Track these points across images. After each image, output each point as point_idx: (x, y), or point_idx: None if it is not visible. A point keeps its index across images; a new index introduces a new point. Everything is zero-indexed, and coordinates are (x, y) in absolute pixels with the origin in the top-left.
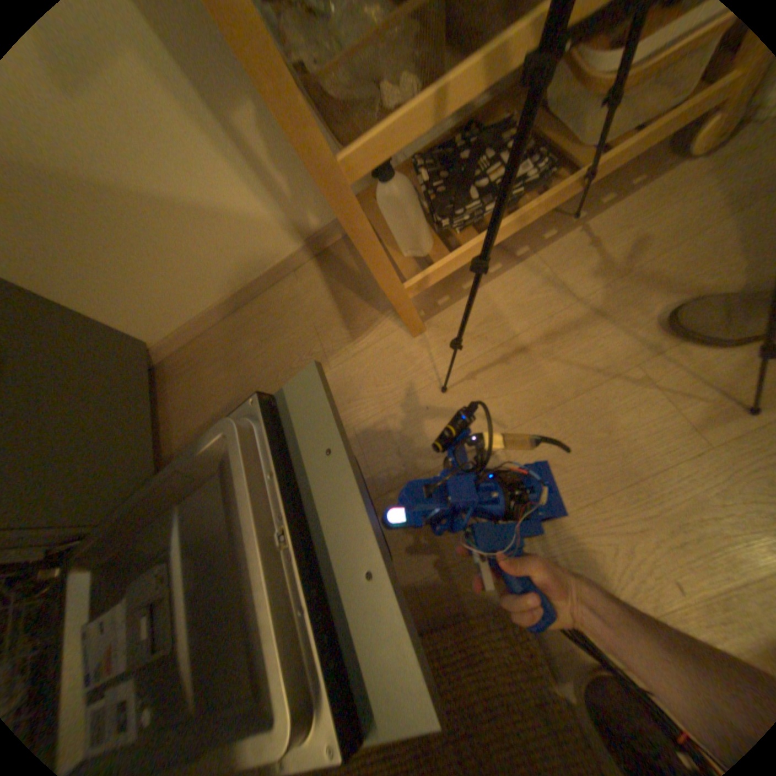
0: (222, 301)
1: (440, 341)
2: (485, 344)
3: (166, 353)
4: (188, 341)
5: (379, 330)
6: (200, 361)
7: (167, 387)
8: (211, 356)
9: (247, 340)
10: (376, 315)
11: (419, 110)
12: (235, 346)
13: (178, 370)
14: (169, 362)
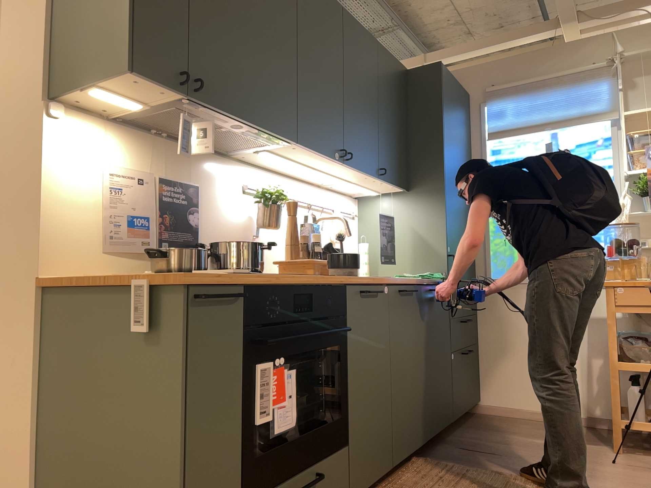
0: (529, 410)
1: (627, 458)
2: (648, 465)
3: (482, 411)
4: (497, 414)
5: (600, 447)
6: (497, 419)
7: (473, 417)
8: (505, 421)
9: (528, 425)
10: (603, 444)
11: (648, 366)
12: (520, 424)
13: (483, 417)
14: (480, 414)
